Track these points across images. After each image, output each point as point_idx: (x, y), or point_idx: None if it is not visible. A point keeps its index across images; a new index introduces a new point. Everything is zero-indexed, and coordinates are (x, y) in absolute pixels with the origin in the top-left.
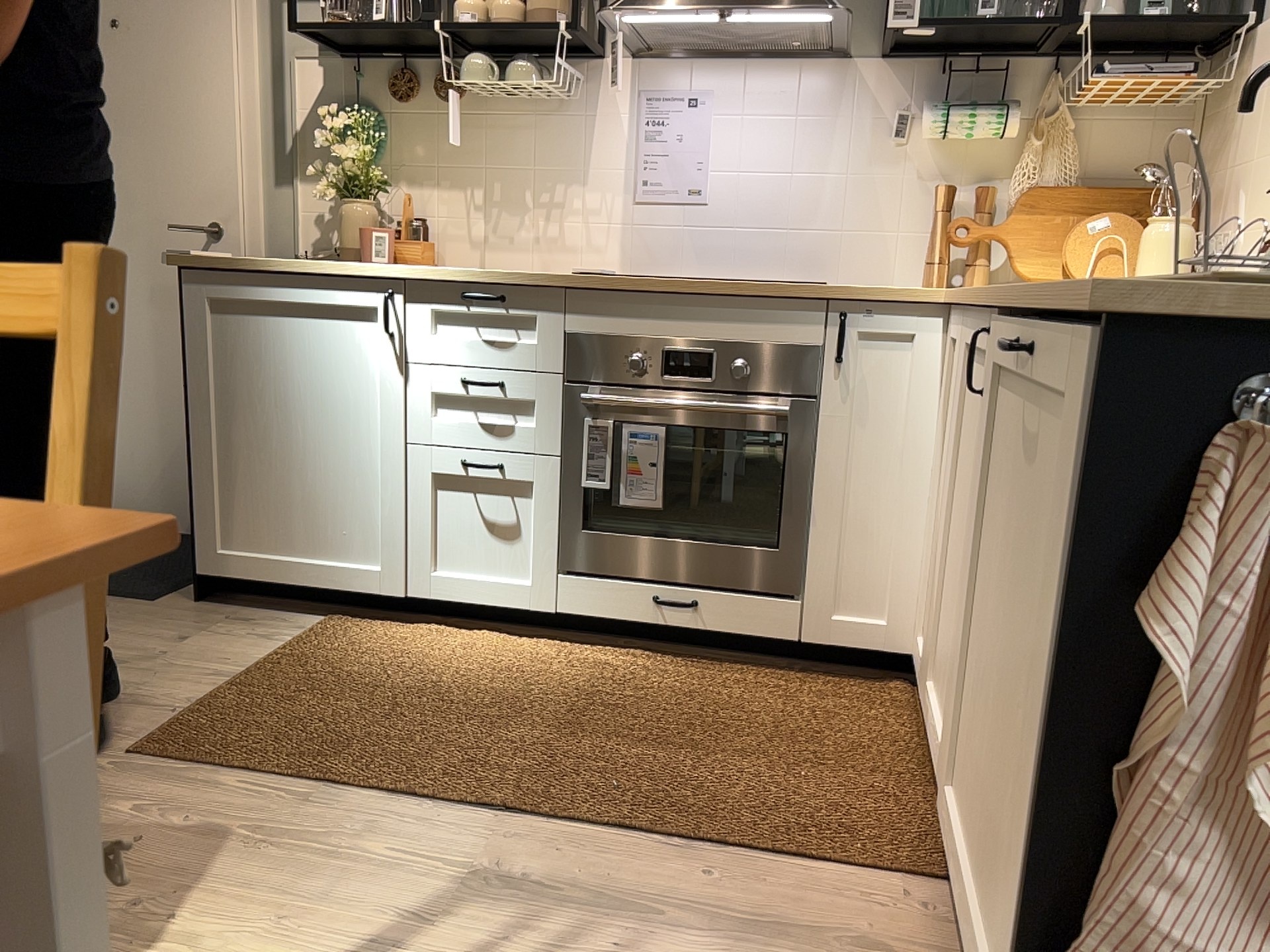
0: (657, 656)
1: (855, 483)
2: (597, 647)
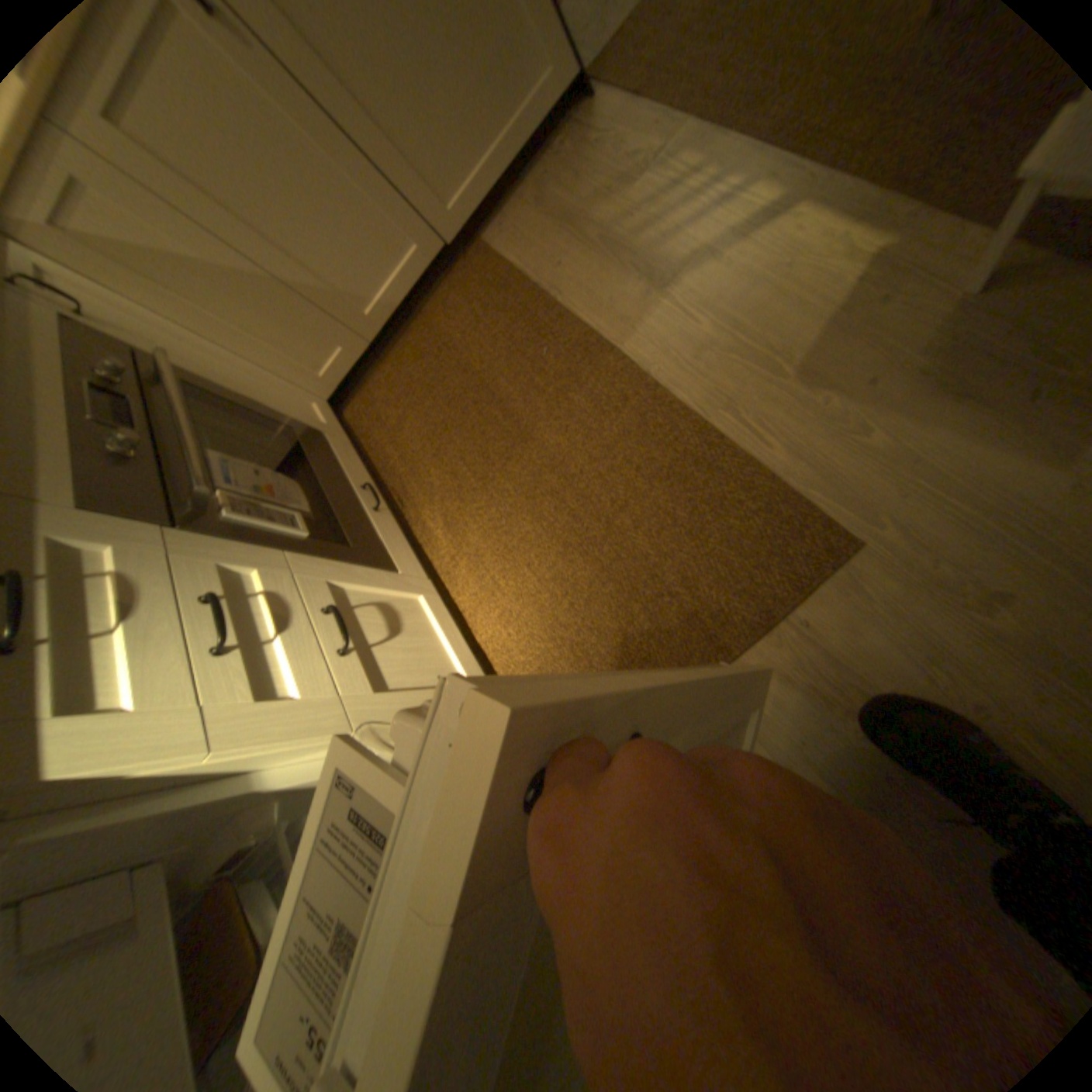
0: (412, 532)
1: (218, 371)
2: (431, 570)
